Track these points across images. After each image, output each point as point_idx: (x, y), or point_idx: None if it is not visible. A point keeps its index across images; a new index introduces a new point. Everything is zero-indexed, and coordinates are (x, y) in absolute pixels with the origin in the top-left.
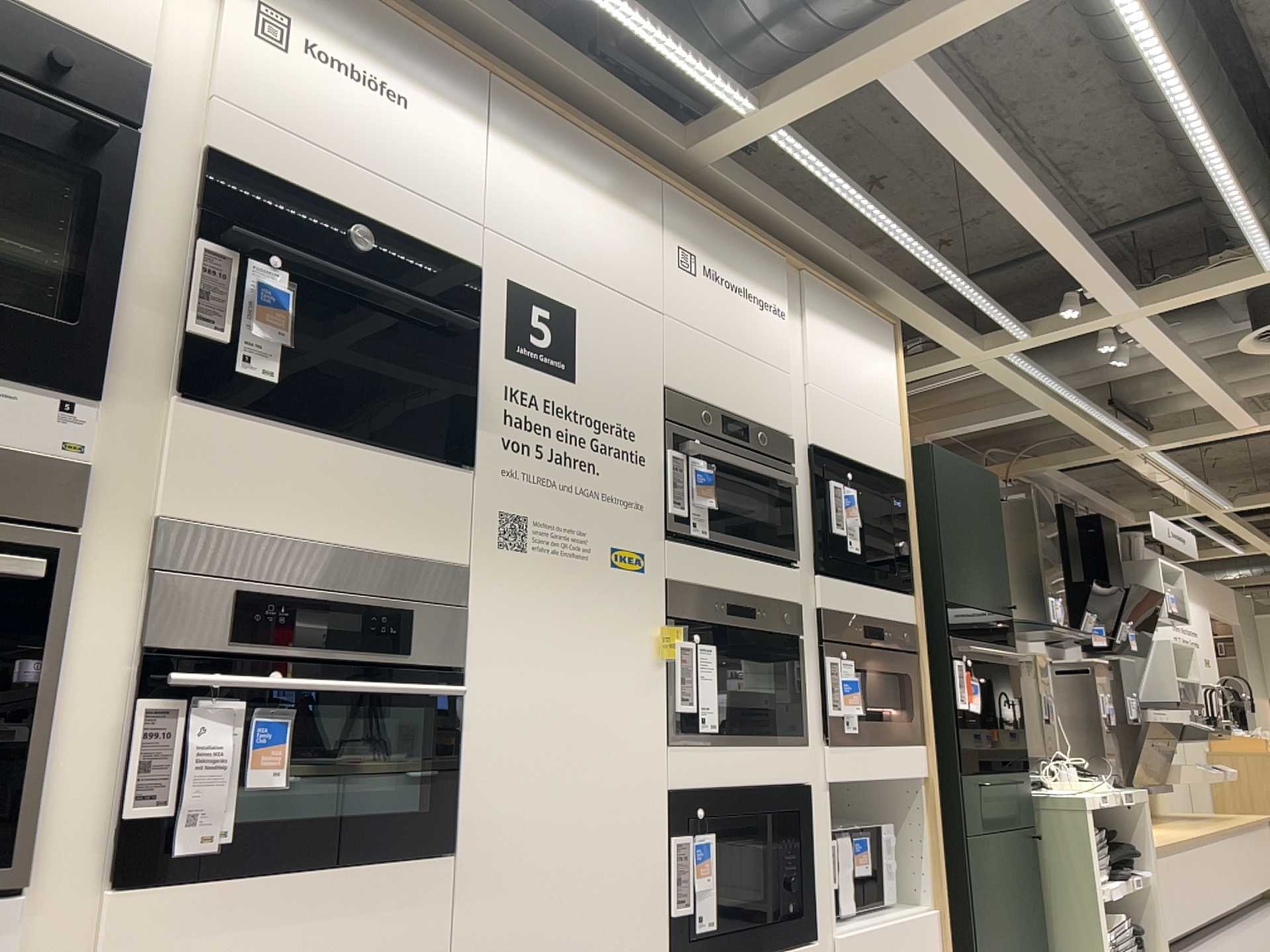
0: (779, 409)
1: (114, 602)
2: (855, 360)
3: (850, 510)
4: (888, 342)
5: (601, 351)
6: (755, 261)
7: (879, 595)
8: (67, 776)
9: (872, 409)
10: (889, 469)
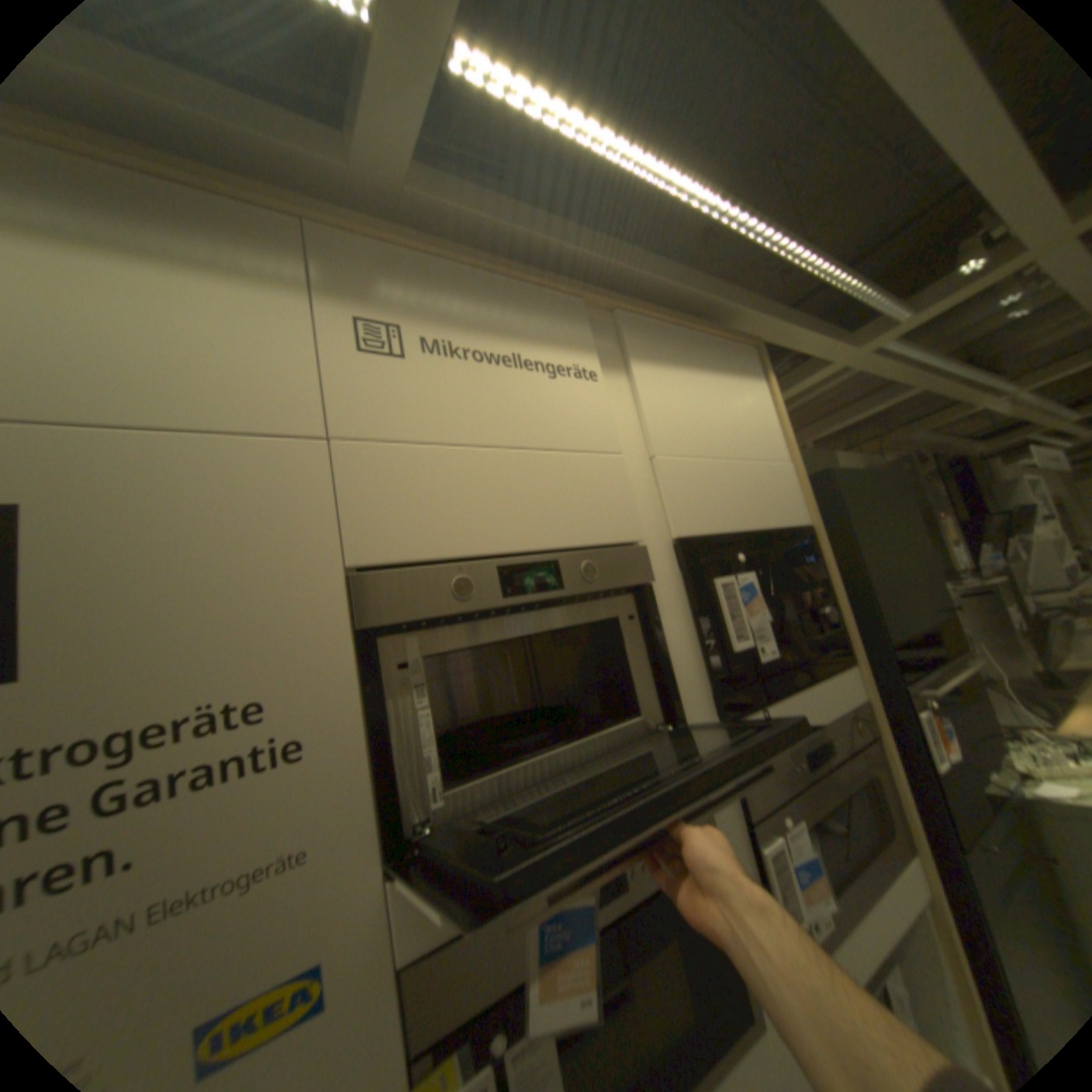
0: (611, 511)
1: None
2: (715, 402)
3: (752, 605)
4: (755, 367)
5: (125, 571)
6: (528, 312)
7: (816, 696)
8: None
9: (753, 454)
10: (791, 520)
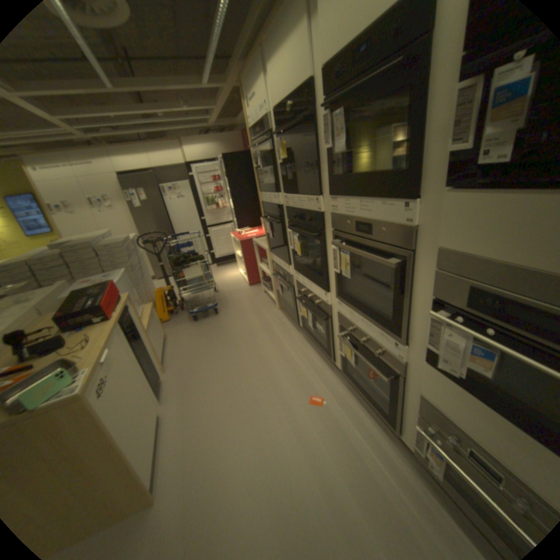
0: None
1: (428, 276)
2: None
3: None
4: None
5: None
6: None
7: None
8: (418, 324)
9: None
10: None
